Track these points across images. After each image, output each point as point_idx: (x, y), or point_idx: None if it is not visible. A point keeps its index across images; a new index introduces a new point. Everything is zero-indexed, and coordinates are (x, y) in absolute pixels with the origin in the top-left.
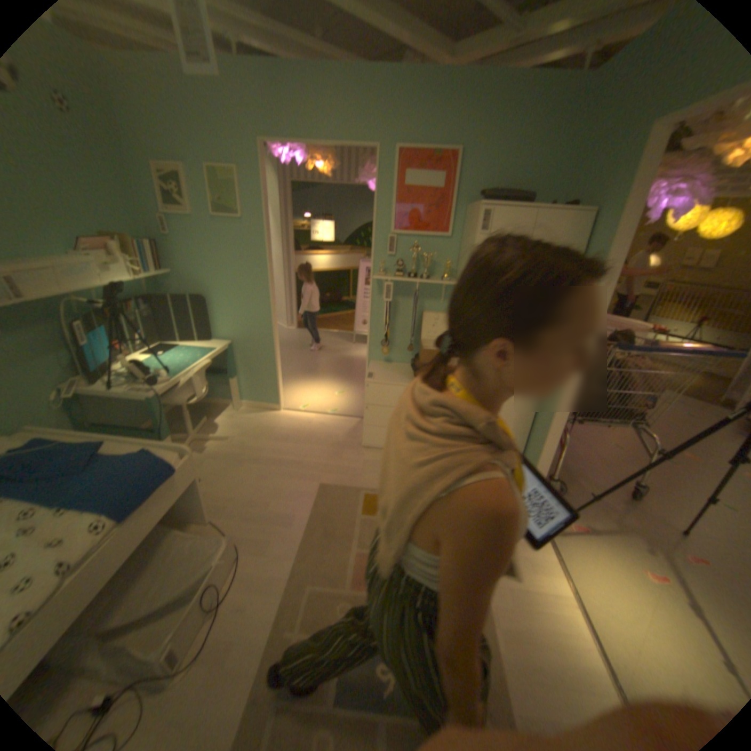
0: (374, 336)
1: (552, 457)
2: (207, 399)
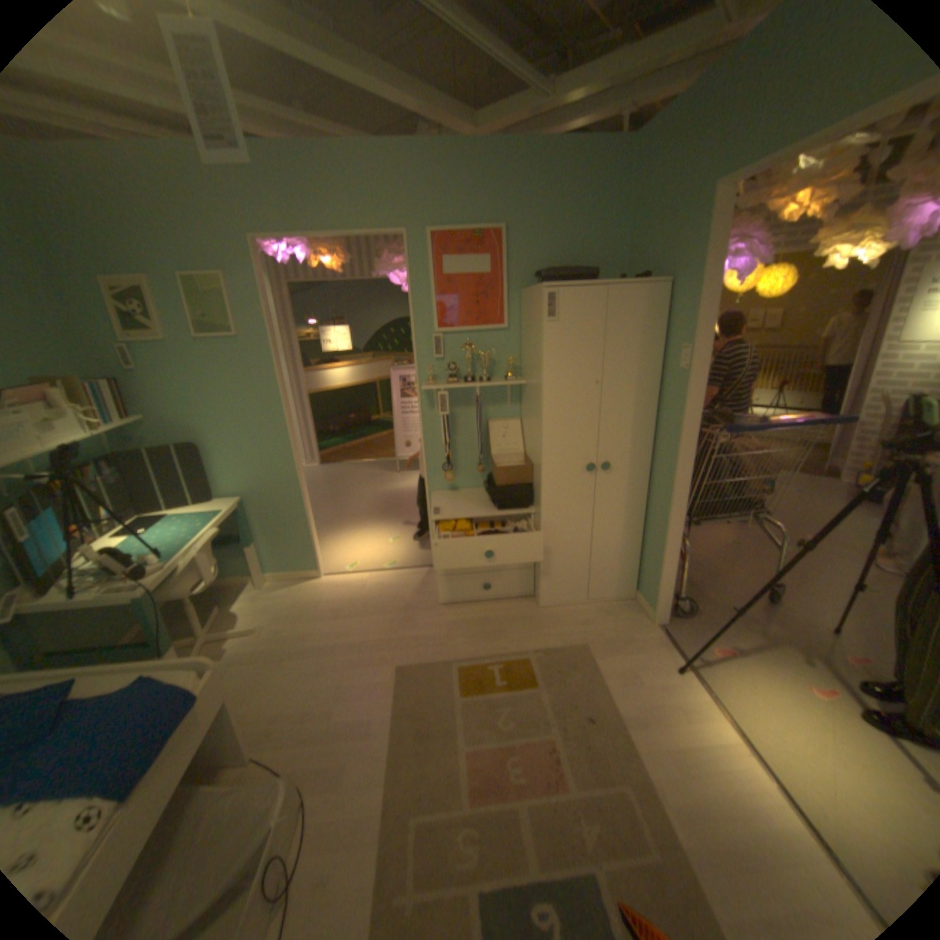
0: (432, 460)
1: (676, 571)
2: (216, 579)
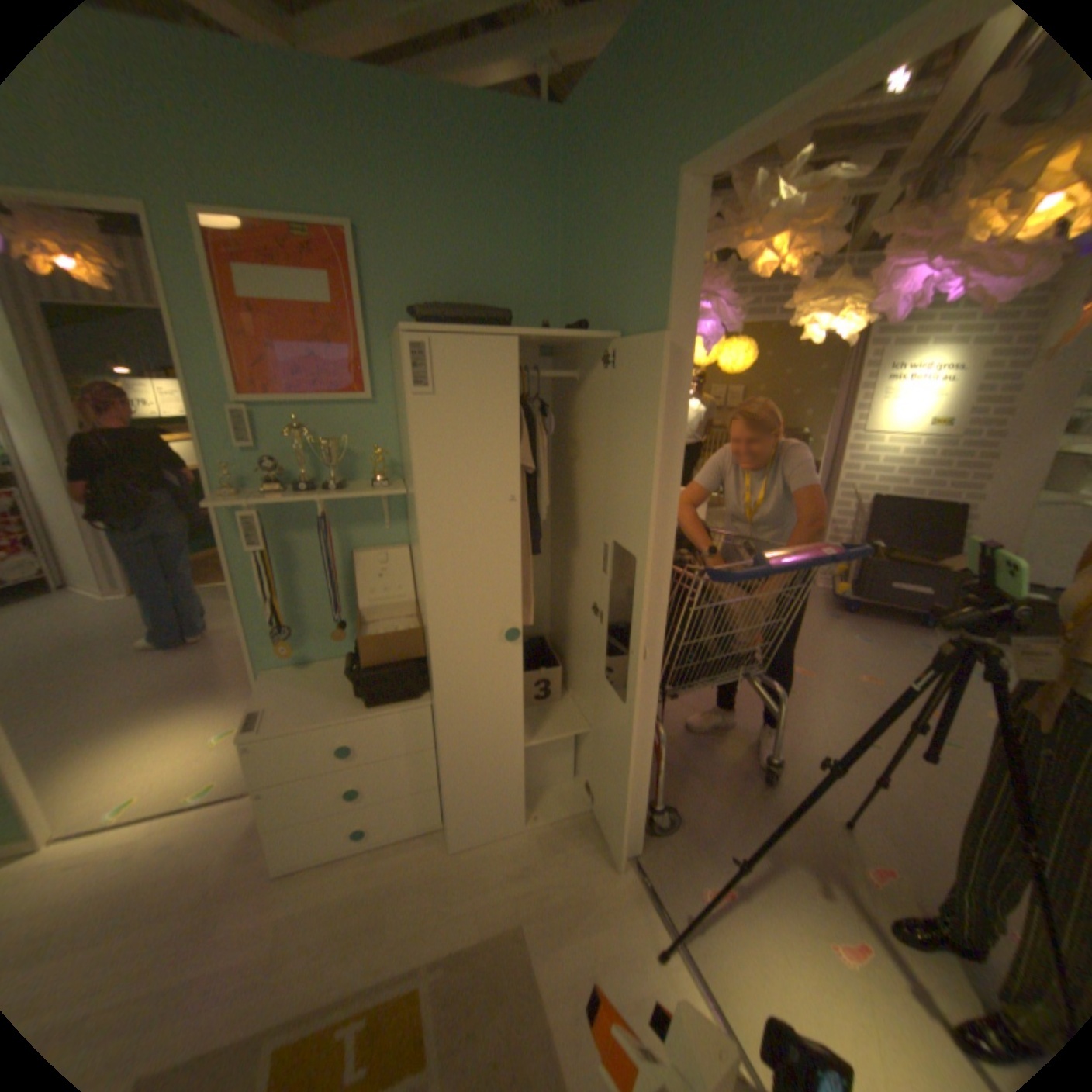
0: (255, 620)
1: (650, 781)
2: None
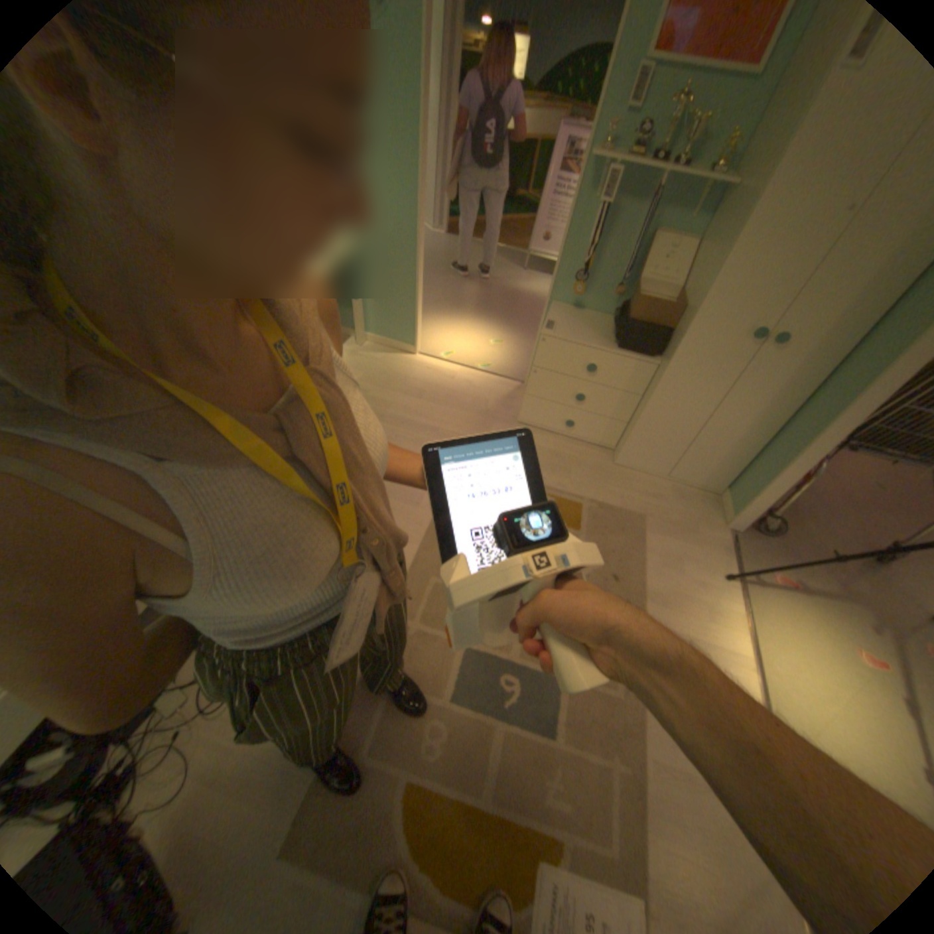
0: (567, 262)
1: (789, 489)
2: None
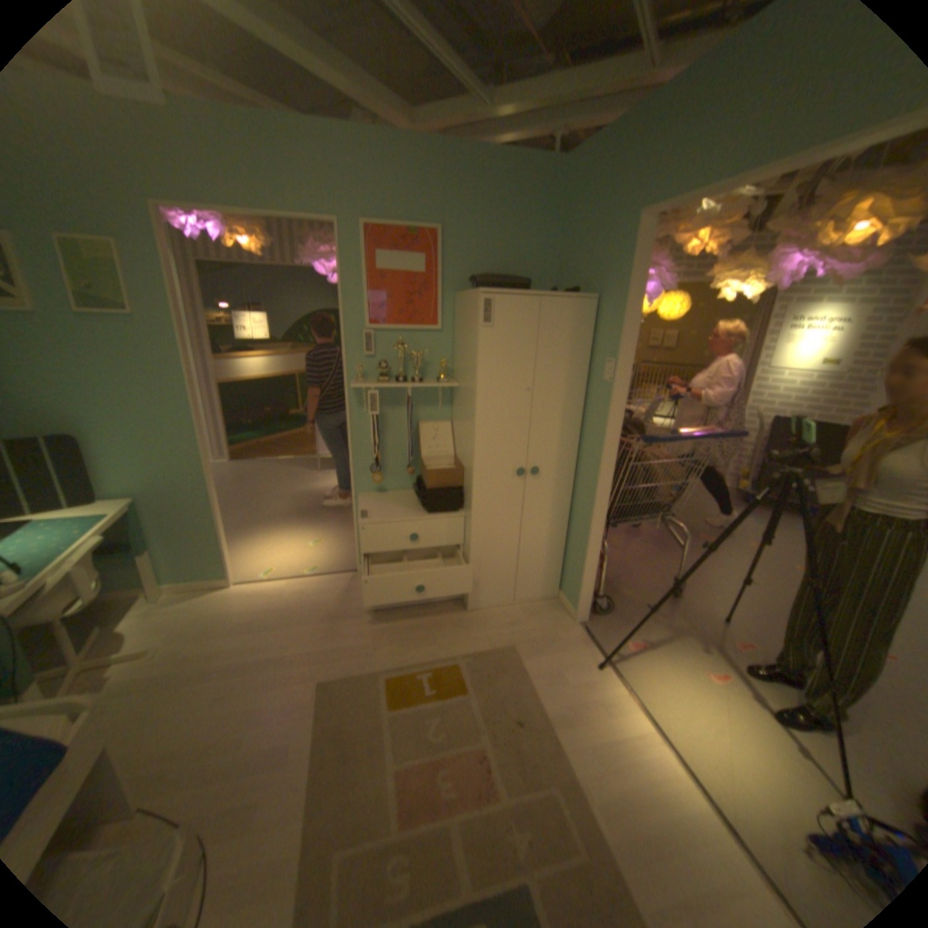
0: (359, 461)
1: (596, 572)
2: (97, 595)
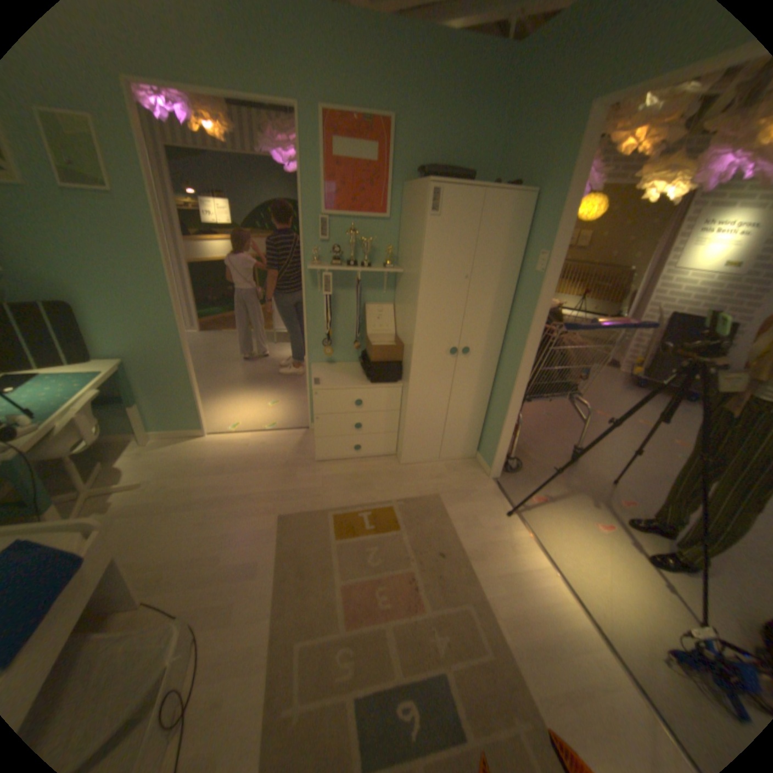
0: (313, 335)
1: (511, 438)
2: (97, 437)
